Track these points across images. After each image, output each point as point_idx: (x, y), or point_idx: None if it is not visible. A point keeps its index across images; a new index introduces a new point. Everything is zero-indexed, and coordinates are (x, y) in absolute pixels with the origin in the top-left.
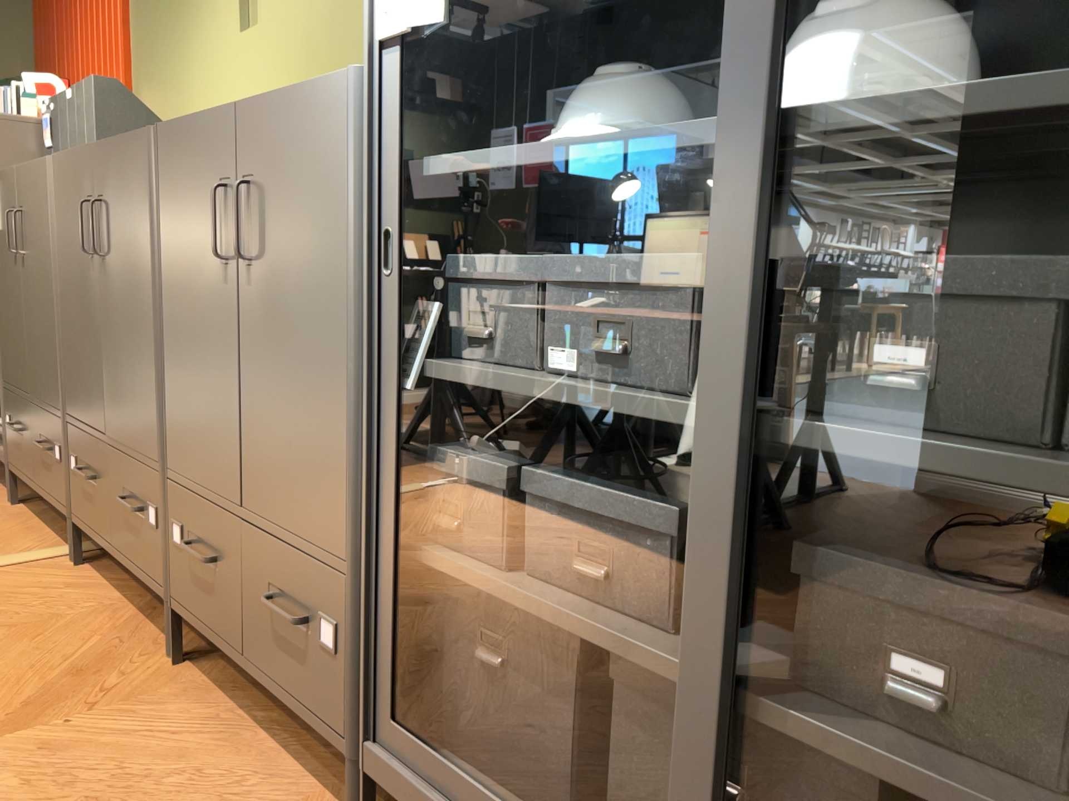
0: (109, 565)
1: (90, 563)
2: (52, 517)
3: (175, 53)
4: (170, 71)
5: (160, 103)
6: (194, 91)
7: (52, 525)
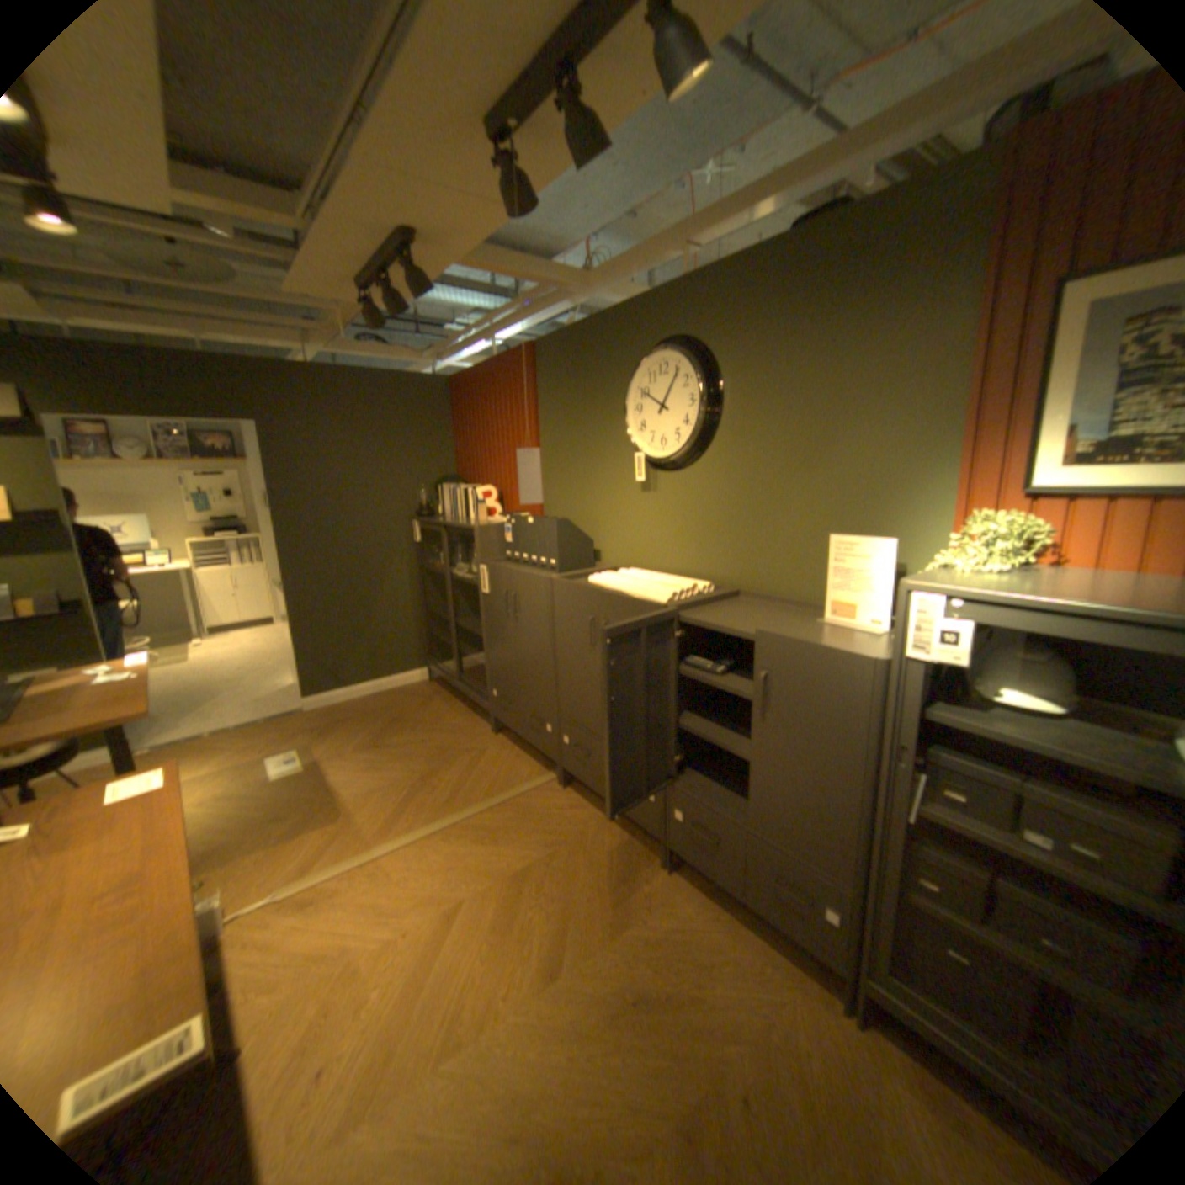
0: (580, 788)
1: (569, 786)
2: (522, 745)
3: (581, 486)
4: (576, 495)
5: (567, 510)
6: (598, 512)
7: (527, 752)
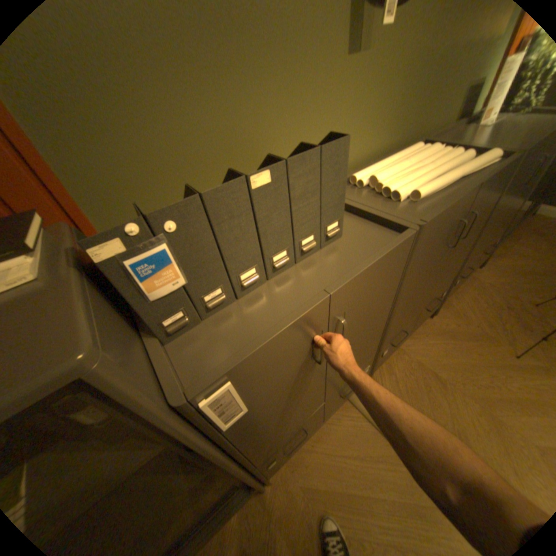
0: None
1: None
2: None
3: (209, 63)
4: (196, 92)
5: (173, 144)
6: (267, 118)
7: None
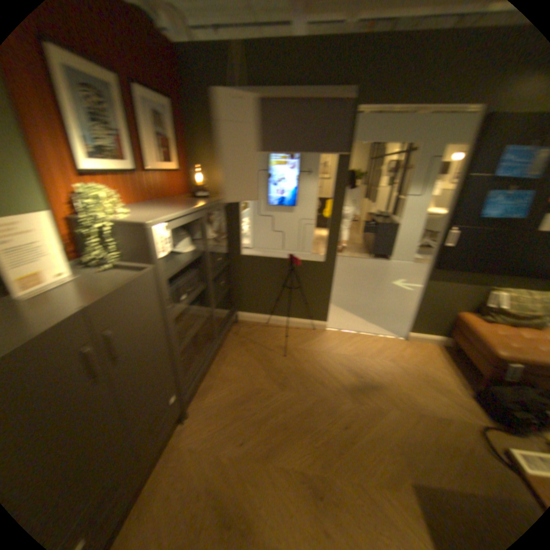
0: None
1: None
2: None
3: None
4: None
5: None
6: None
7: None
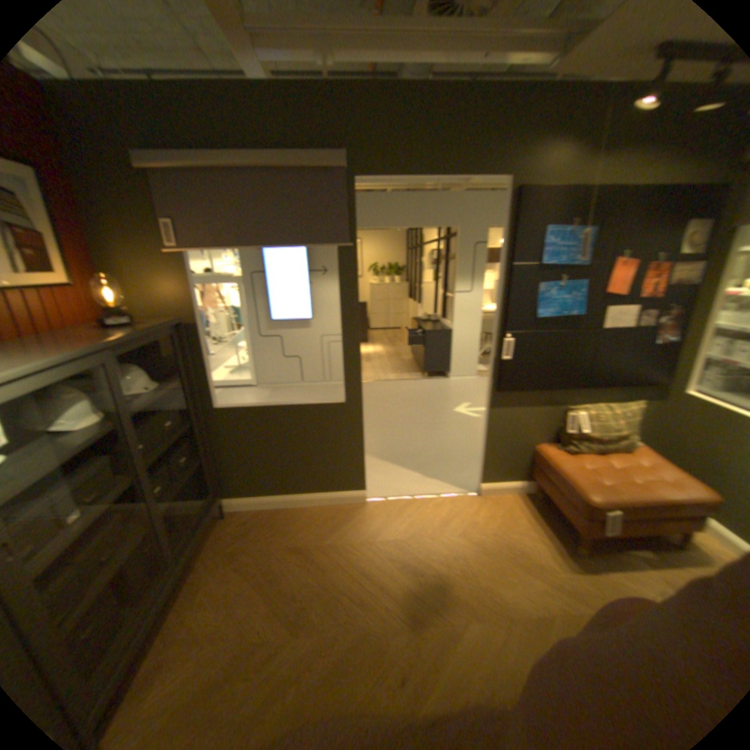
0: None
1: None
2: None
3: None
4: None
5: None
6: None
7: None
